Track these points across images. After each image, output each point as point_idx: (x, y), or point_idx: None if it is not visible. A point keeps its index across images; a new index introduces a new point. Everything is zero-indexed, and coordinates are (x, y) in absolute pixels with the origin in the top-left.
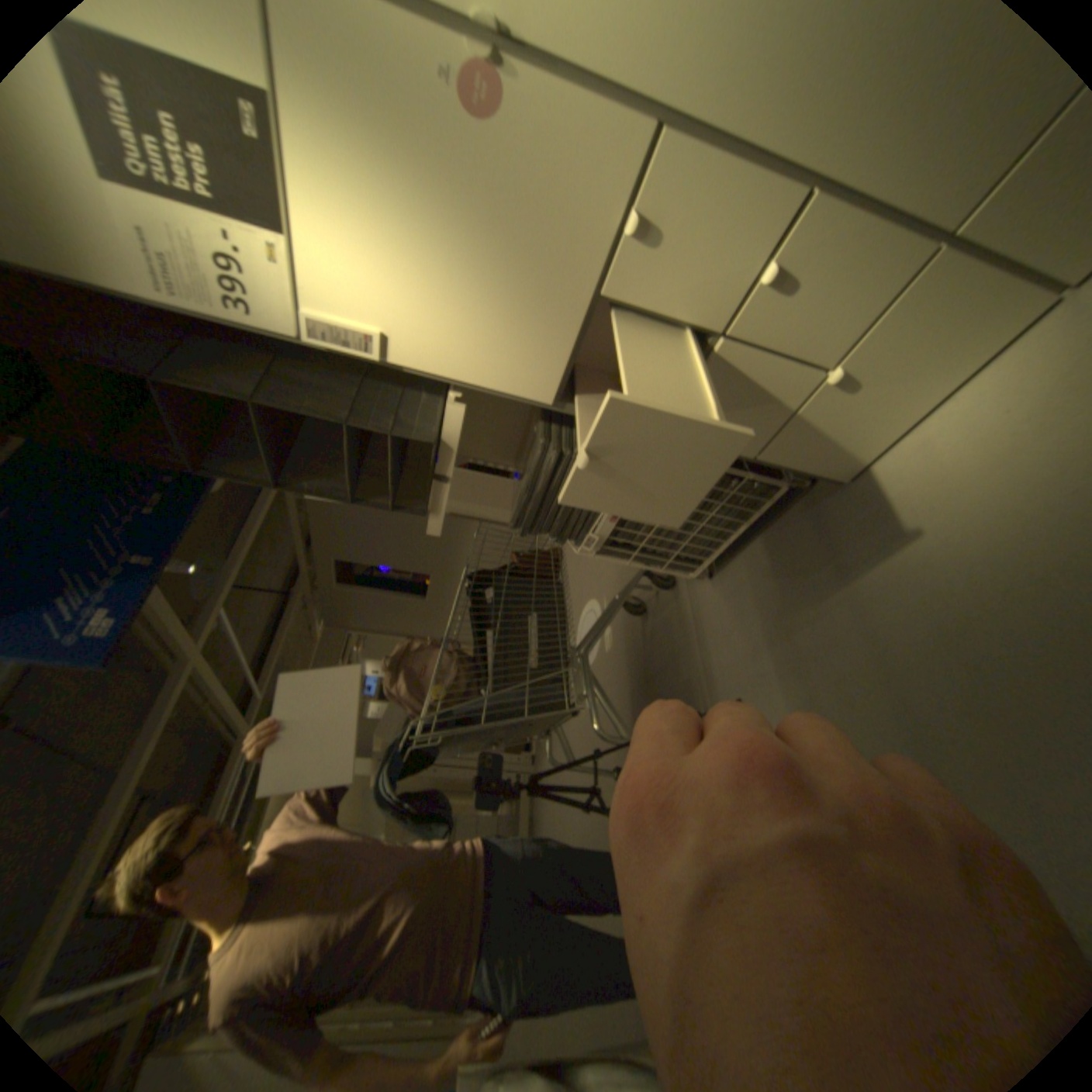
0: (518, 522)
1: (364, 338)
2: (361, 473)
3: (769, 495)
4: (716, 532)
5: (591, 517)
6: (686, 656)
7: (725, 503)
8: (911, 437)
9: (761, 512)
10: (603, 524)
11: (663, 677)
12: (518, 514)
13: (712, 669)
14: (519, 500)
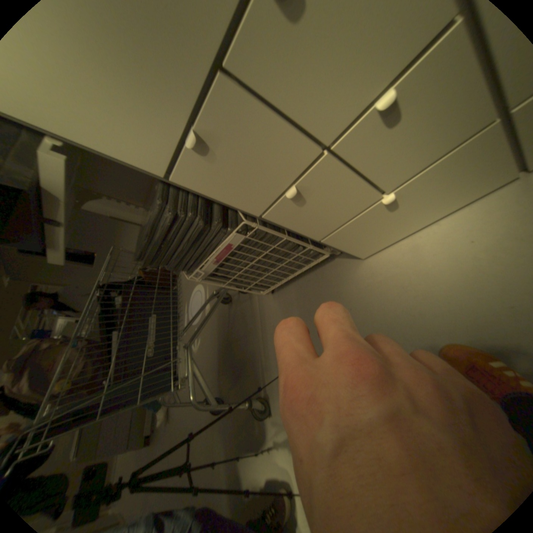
0: (140, 258)
1: None
2: None
3: (318, 258)
4: (282, 274)
5: (200, 260)
6: (253, 336)
7: (291, 259)
8: (407, 241)
9: (310, 265)
10: (208, 265)
11: (238, 344)
12: (140, 252)
13: (268, 348)
14: (141, 241)
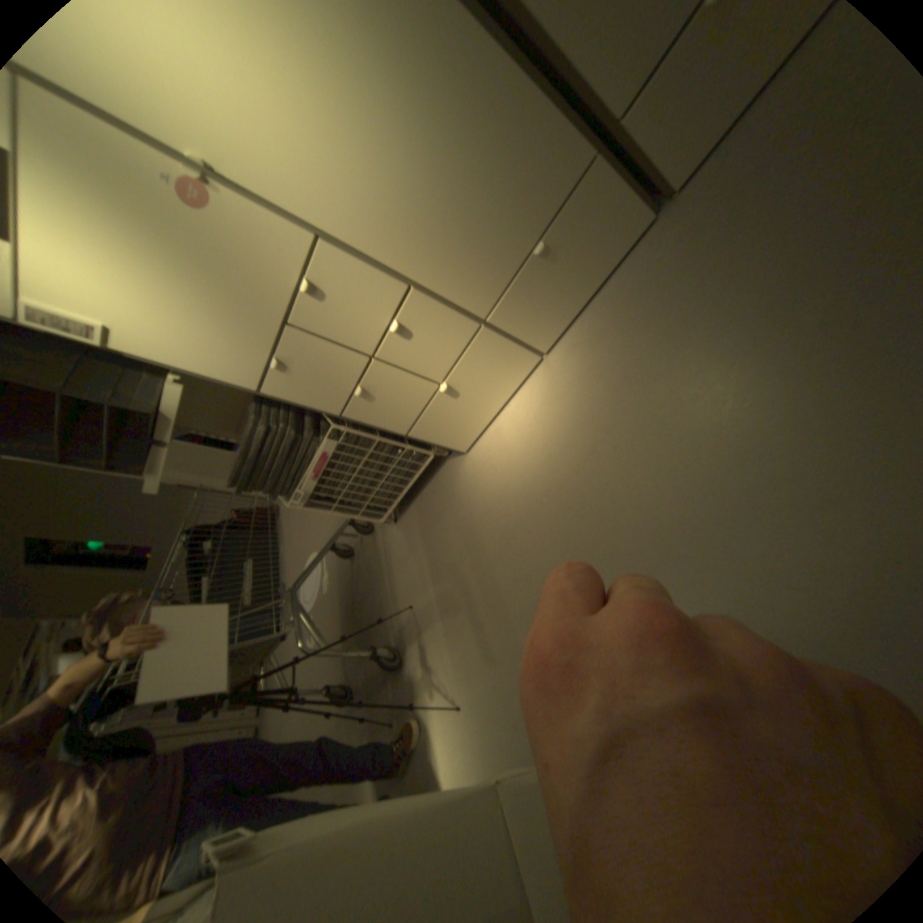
0: (234, 480)
1: (84, 326)
2: (71, 436)
3: (423, 460)
4: (393, 485)
5: (298, 476)
6: (380, 582)
7: (395, 464)
8: (492, 425)
9: (420, 471)
10: (307, 481)
11: (365, 602)
12: (235, 474)
13: (396, 588)
14: (236, 463)
